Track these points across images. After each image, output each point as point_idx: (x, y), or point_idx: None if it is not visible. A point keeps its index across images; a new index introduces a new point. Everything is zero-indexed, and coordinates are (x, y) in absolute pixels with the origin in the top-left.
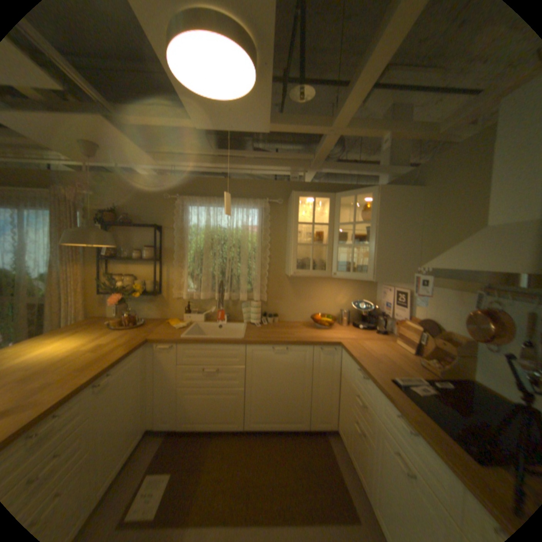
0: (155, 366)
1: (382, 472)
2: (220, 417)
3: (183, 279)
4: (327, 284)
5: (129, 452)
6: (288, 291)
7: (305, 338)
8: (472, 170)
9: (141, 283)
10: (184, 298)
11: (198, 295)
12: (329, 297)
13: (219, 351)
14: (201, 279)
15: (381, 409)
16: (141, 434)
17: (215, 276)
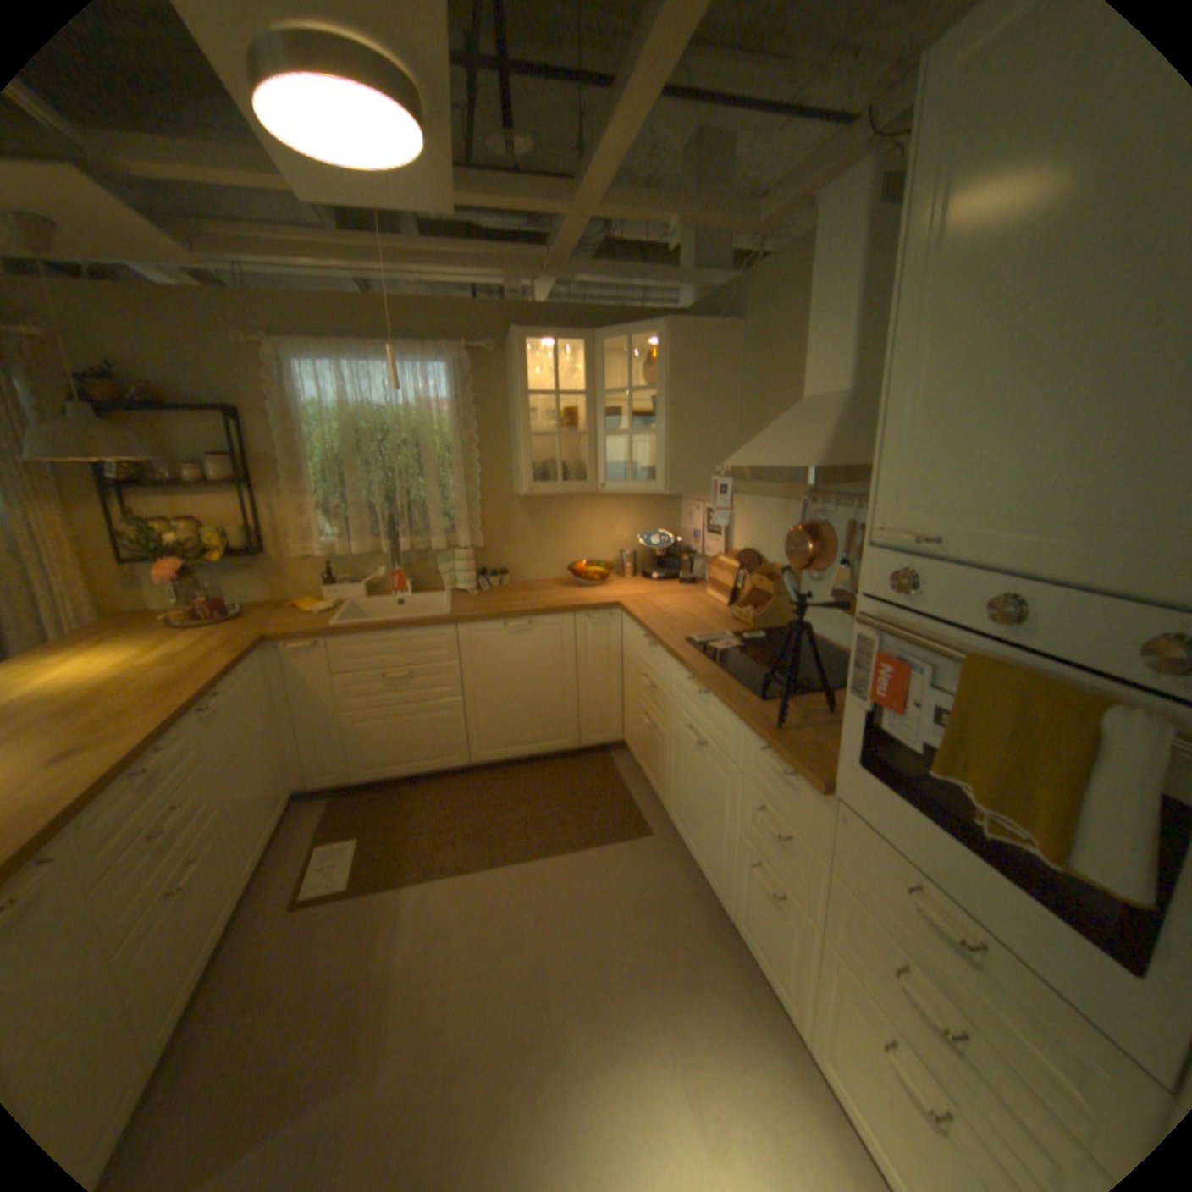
0: (288, 684)
1: (675, 762)
2: (425, 751)
3: (306, 521)
4: (594, 508)
5: (273, 824)
6: (524, 527)
7: (559, 604)
8: (801, 300)
9: (215, 536)
10: (316, 558)
11: (346, 549)
12: (599, 531)
13: (408, 642)
14: (345, 518)
15: (672, 681)
16: (286, 799)
17: (374, 509)
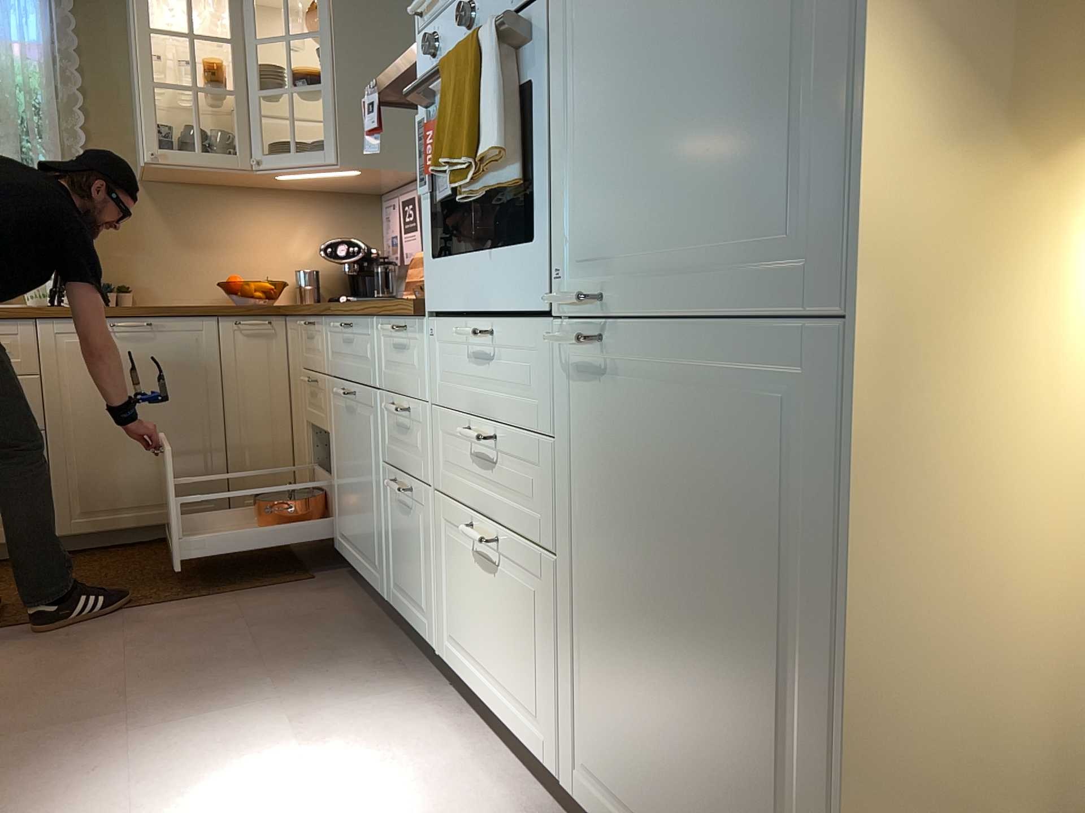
0: None
1: (337, 458)
2: None
3: None
4: (260, 210)
5: None
6: (156, 229)
7: (196, 306)
8: None
9: None
10: None
11: None
12: (269, 243)
13: None
14: None
15: (328, 351)
16: None
17: None
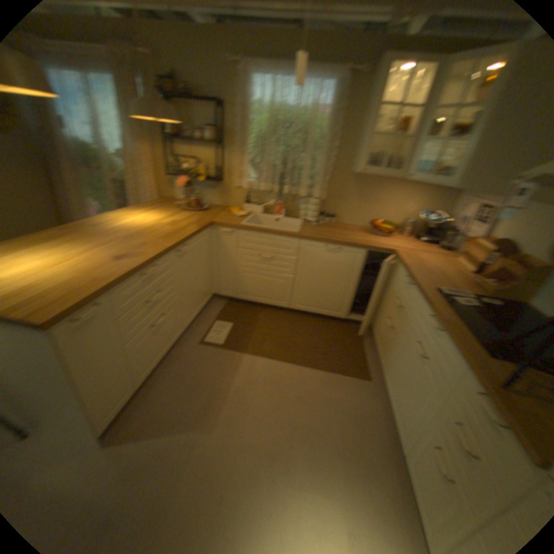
0: (221, 246)
1: (401, 354)
2: (272, 294)
3: (245, 168)
4: (400, 188)
5: (205, 304)
6: (353, 192)
7: (360, 242)
8: None
9: (206, 168)
10: (246, 188)
11: (260, 186)
12: (398, 203)
13: (276, 241)
14: (263, 169)
15: (418, 310)
16: (212, 295)
17: (278, 167)
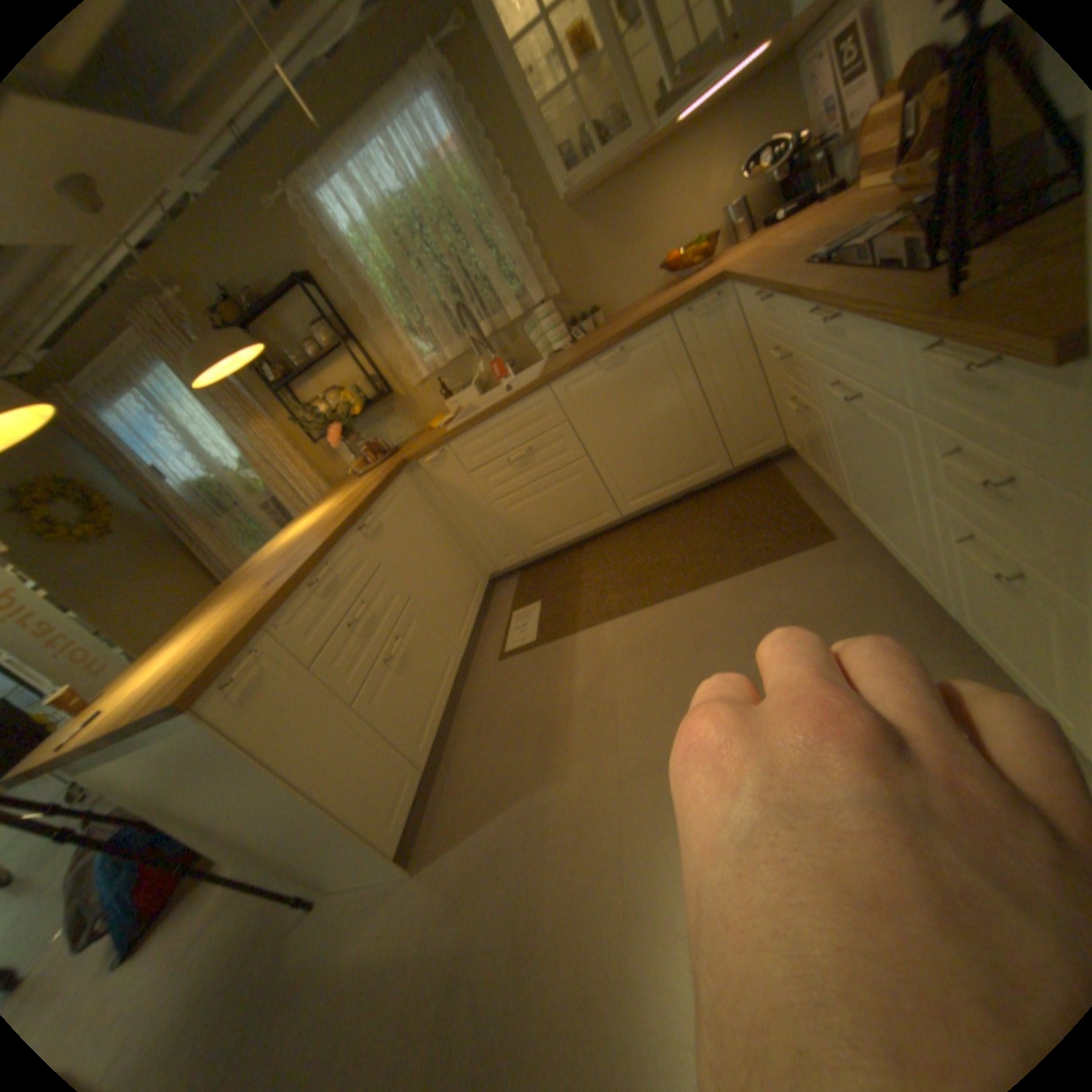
0: (444, 491)
1: (840, 438)
2: (577, 514)
3: (406, 347)
4: (671, 164)
5: (479, 599)
6: (596, 243)
7: (651, 310)
8: None
9: (354, 393)
10: (430, 378)
11: (445, 357)
12: (690, 194)
13: (515, 419)
14: (432, 328)
15: (803, 329)
16: (486, 579)
17: (449, 305)
